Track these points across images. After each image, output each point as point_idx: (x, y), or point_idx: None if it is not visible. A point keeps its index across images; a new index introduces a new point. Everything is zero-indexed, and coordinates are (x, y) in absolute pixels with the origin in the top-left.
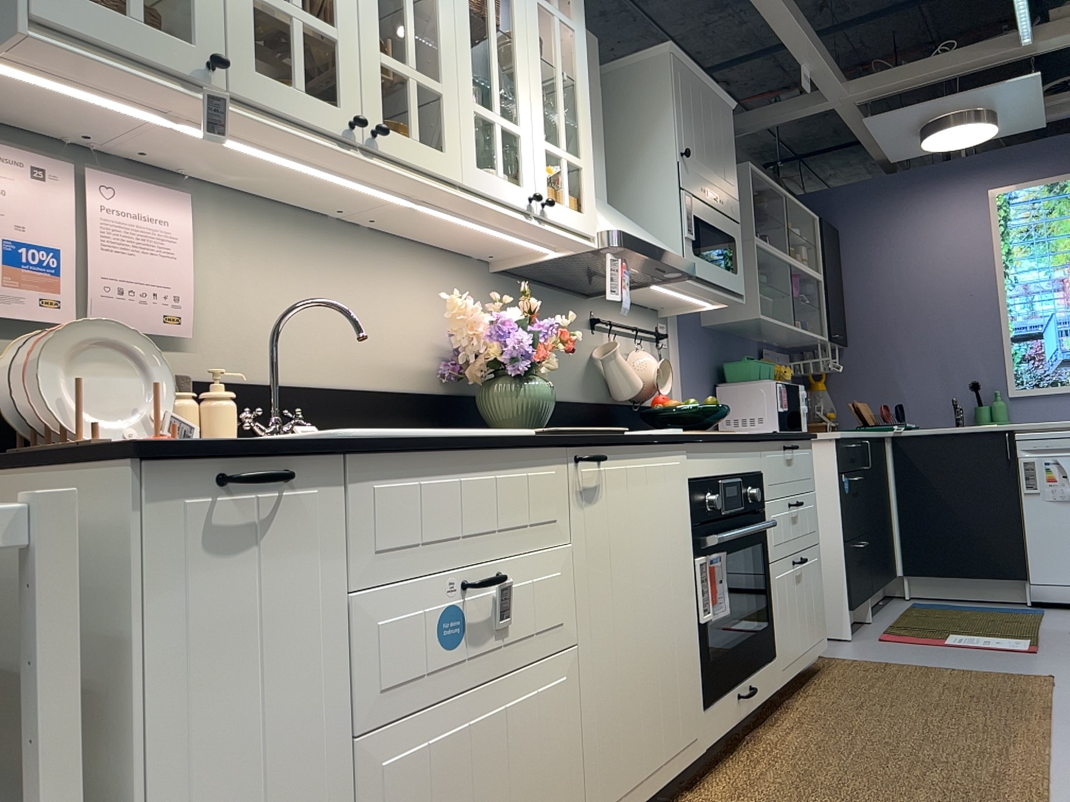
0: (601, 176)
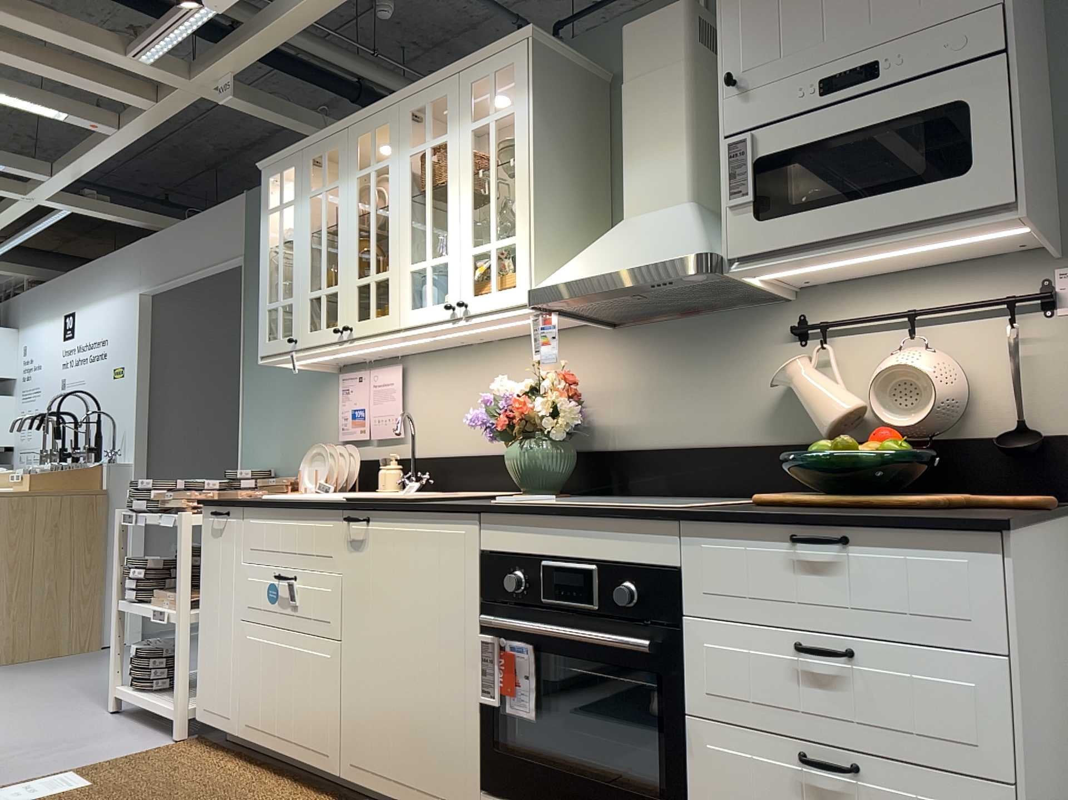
0: (669, 177)
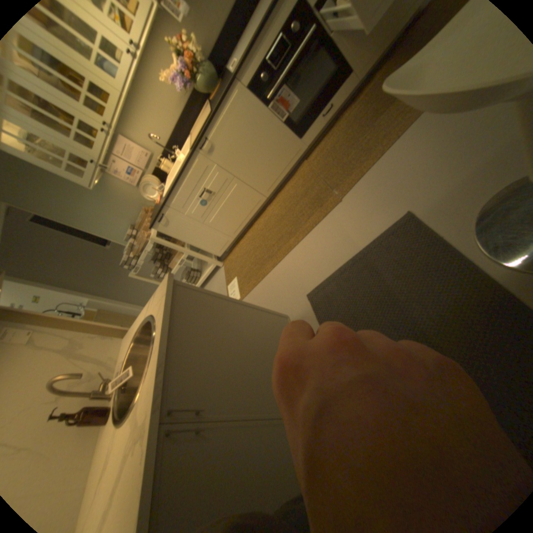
0: None
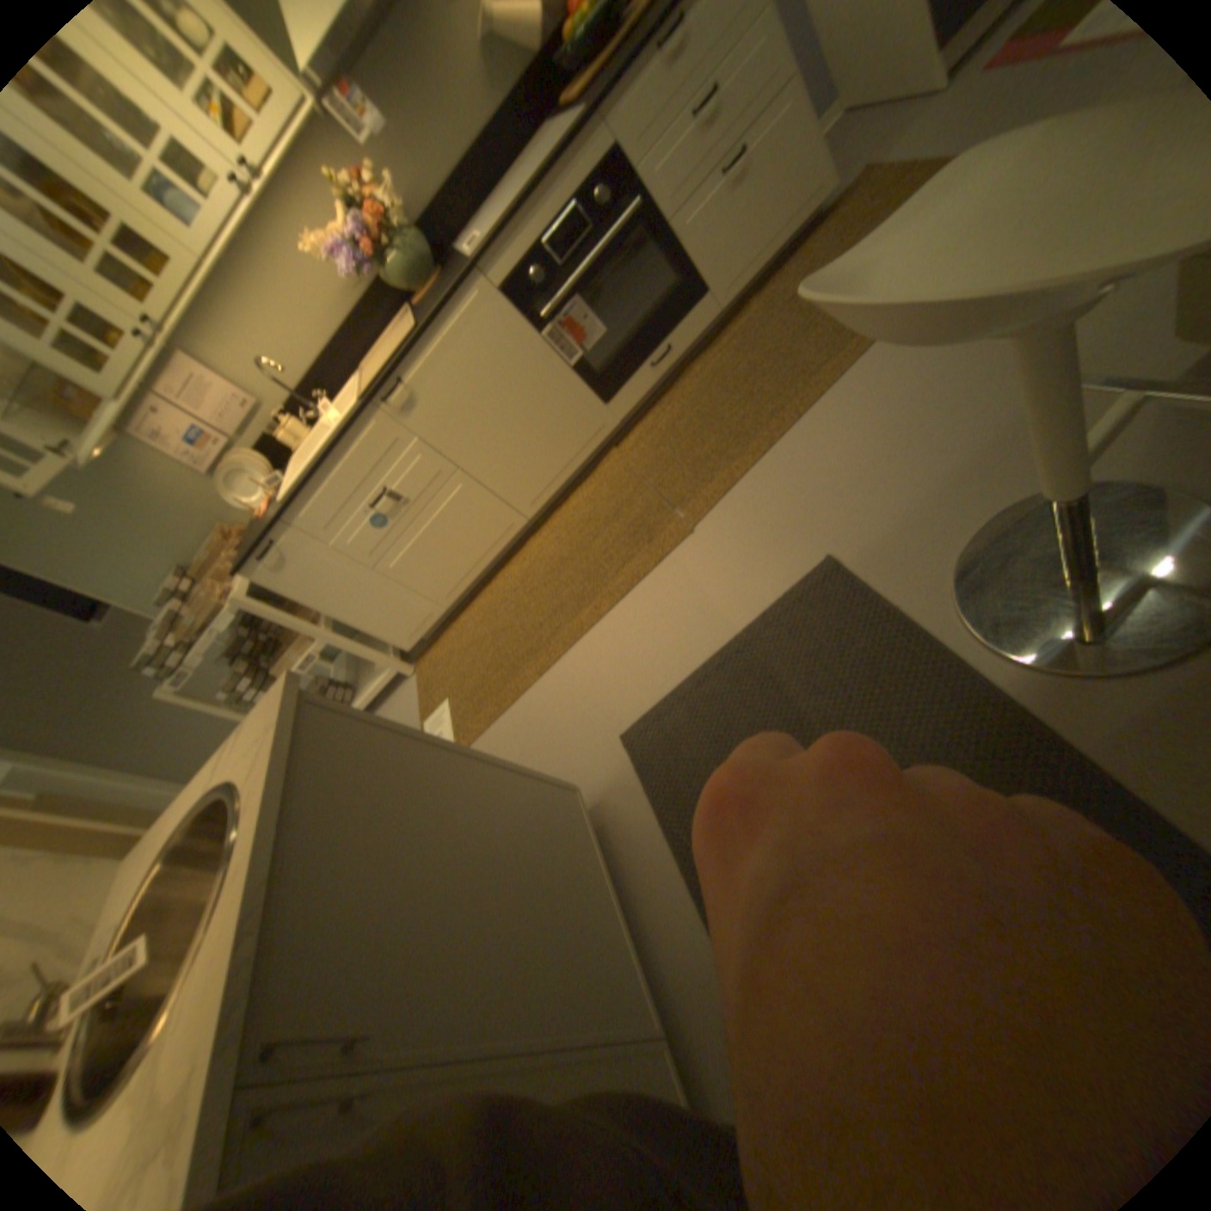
0: None
